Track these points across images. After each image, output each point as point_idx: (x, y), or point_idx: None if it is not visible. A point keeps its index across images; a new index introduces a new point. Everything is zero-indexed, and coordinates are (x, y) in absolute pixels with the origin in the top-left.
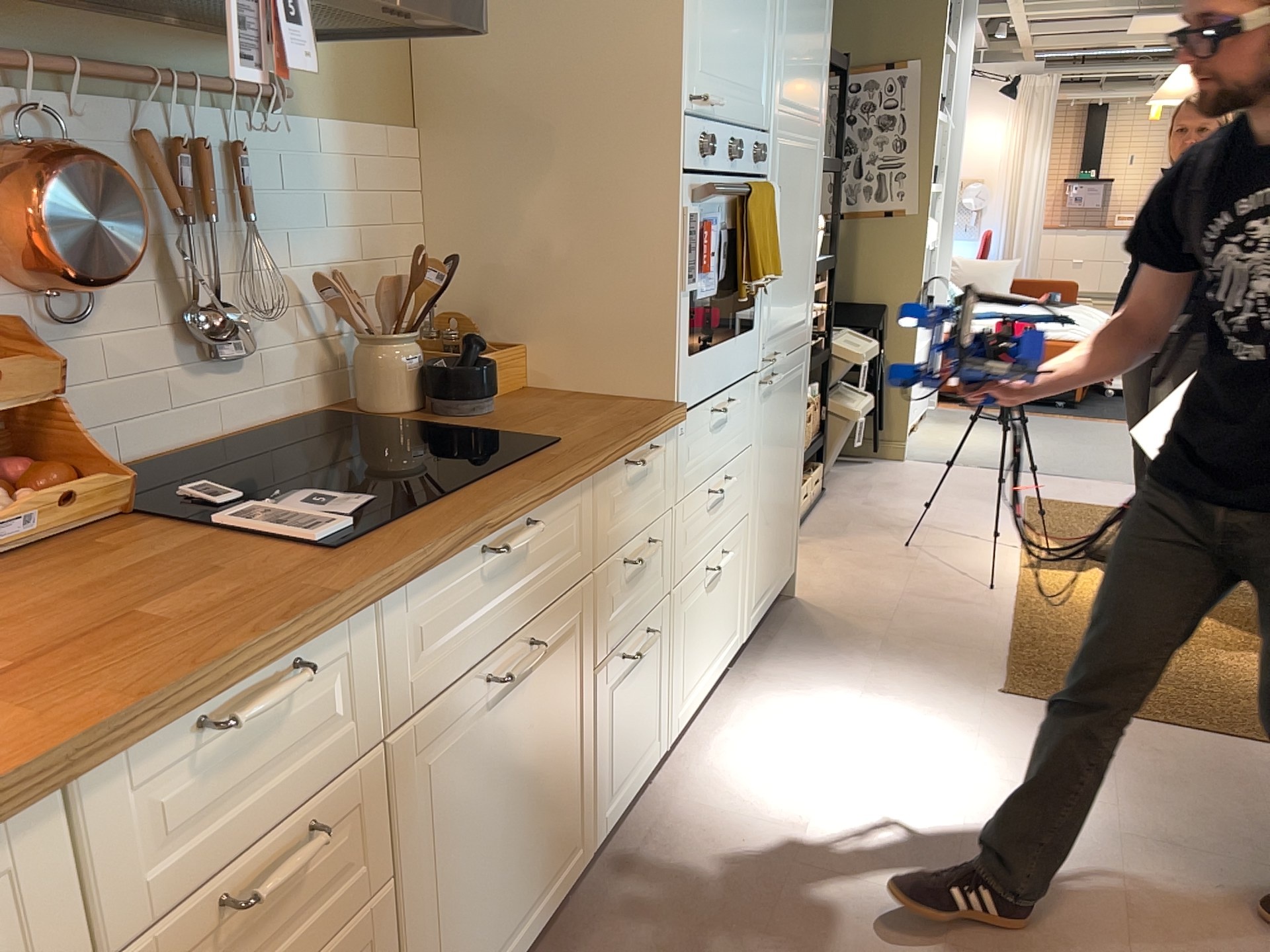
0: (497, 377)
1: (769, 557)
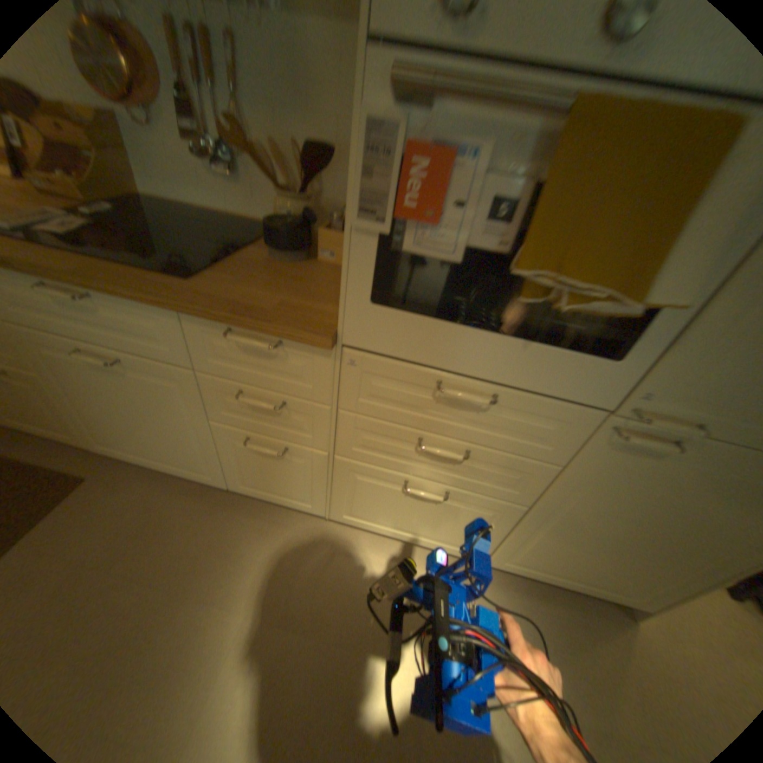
0: (335, 249)
1: (577, 564)
